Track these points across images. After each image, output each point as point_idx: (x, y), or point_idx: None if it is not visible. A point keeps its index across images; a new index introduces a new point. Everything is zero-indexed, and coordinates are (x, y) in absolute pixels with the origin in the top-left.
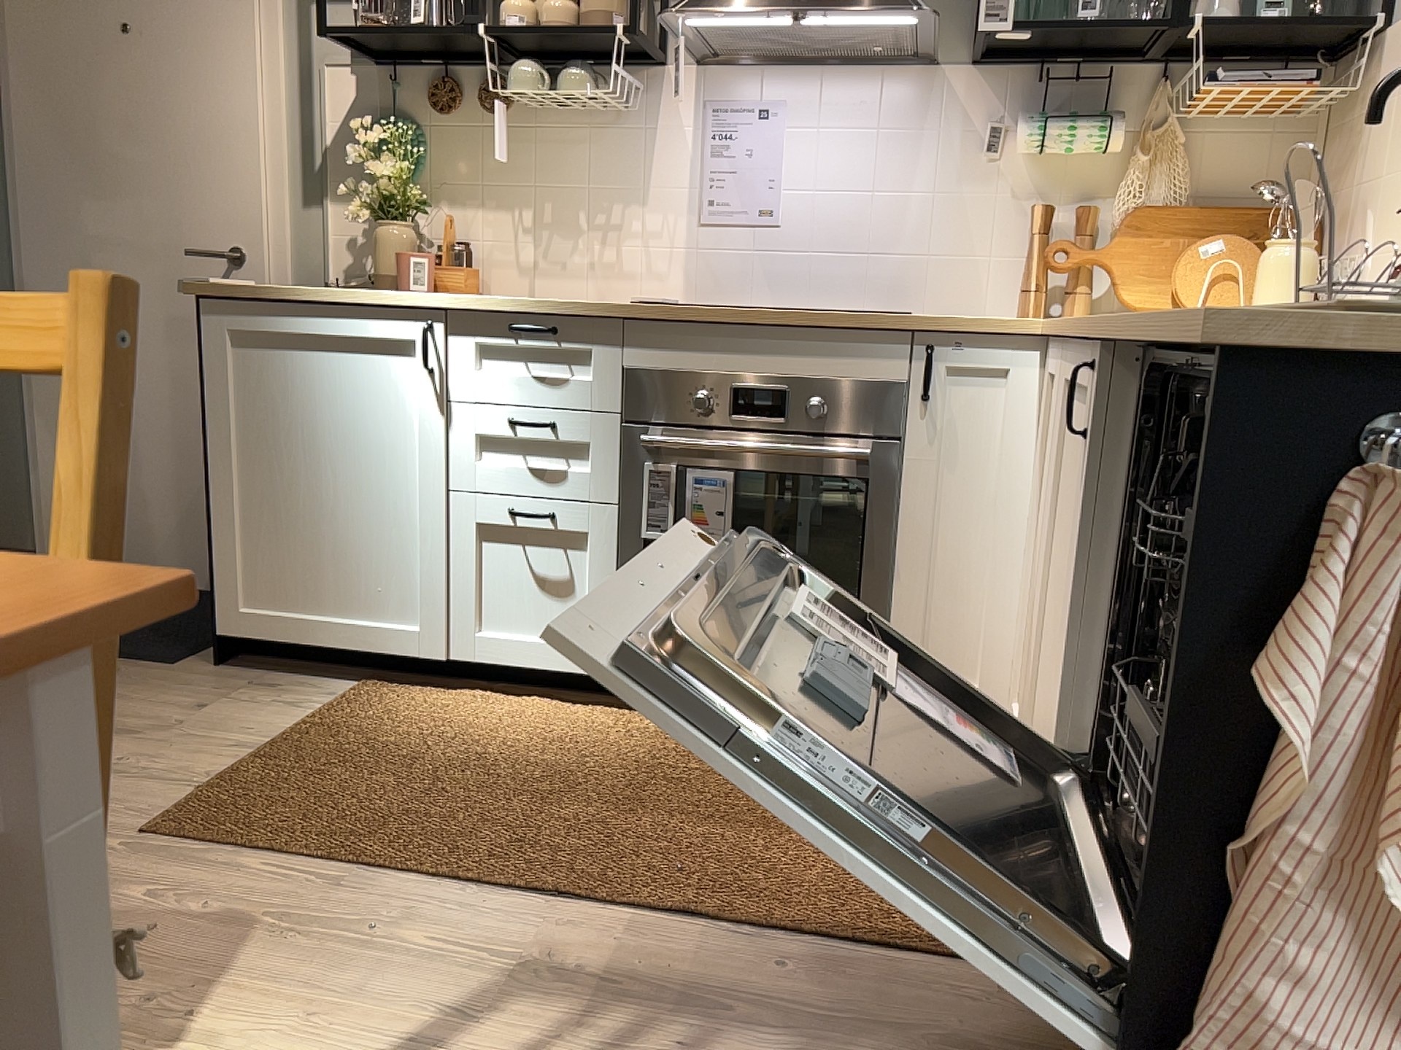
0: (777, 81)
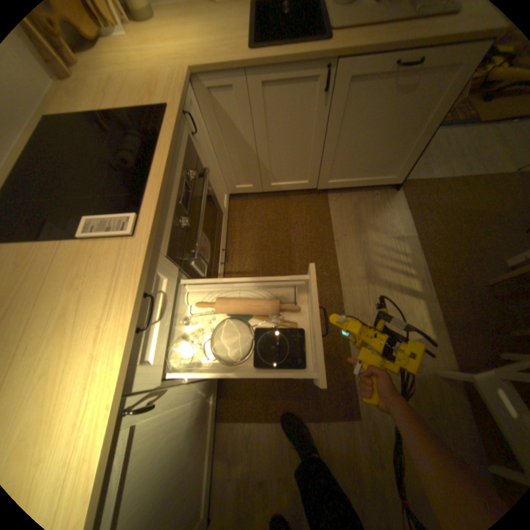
0: None
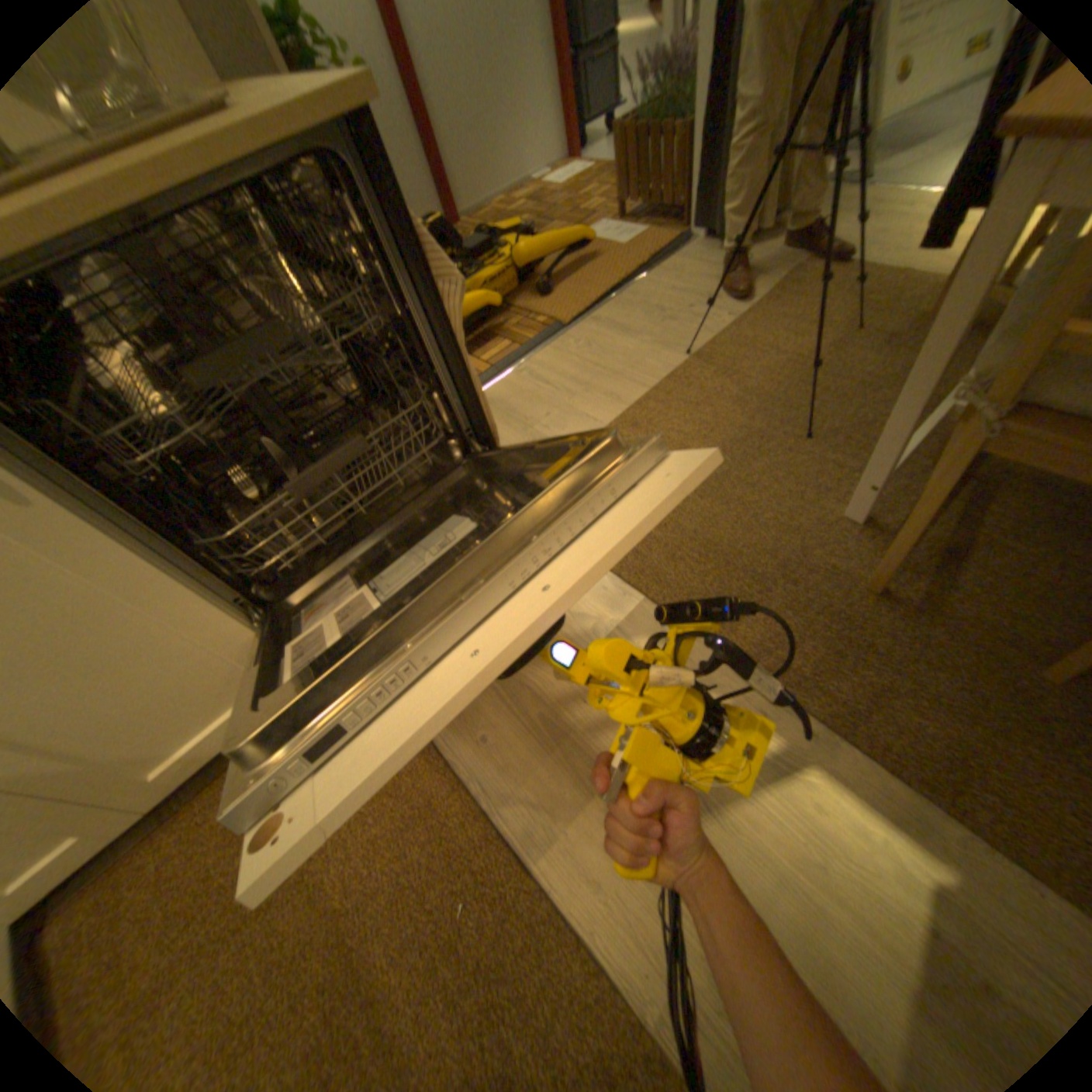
0: None
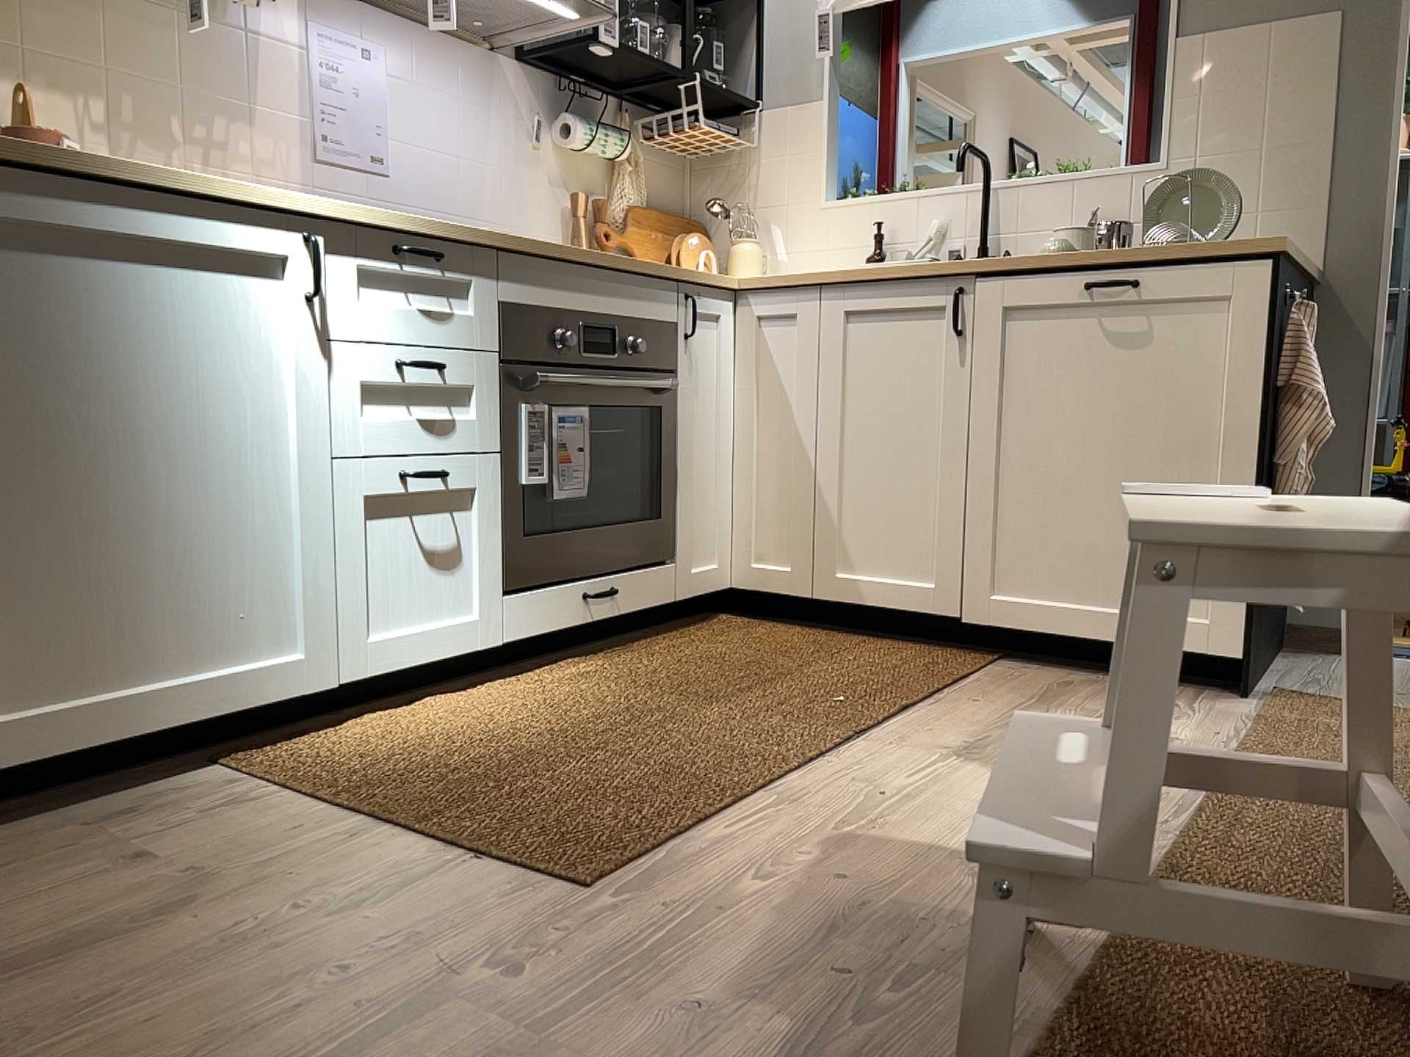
0: (379, 25)
